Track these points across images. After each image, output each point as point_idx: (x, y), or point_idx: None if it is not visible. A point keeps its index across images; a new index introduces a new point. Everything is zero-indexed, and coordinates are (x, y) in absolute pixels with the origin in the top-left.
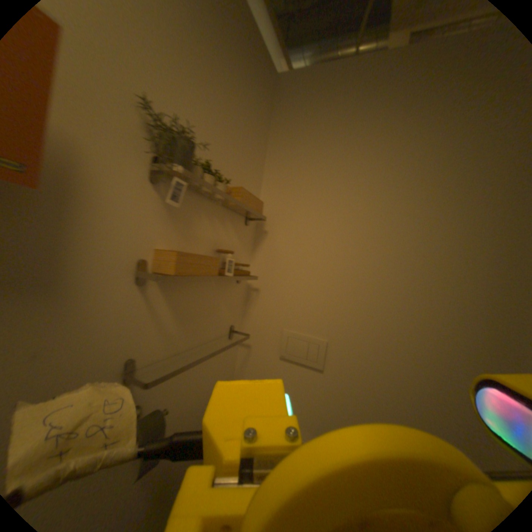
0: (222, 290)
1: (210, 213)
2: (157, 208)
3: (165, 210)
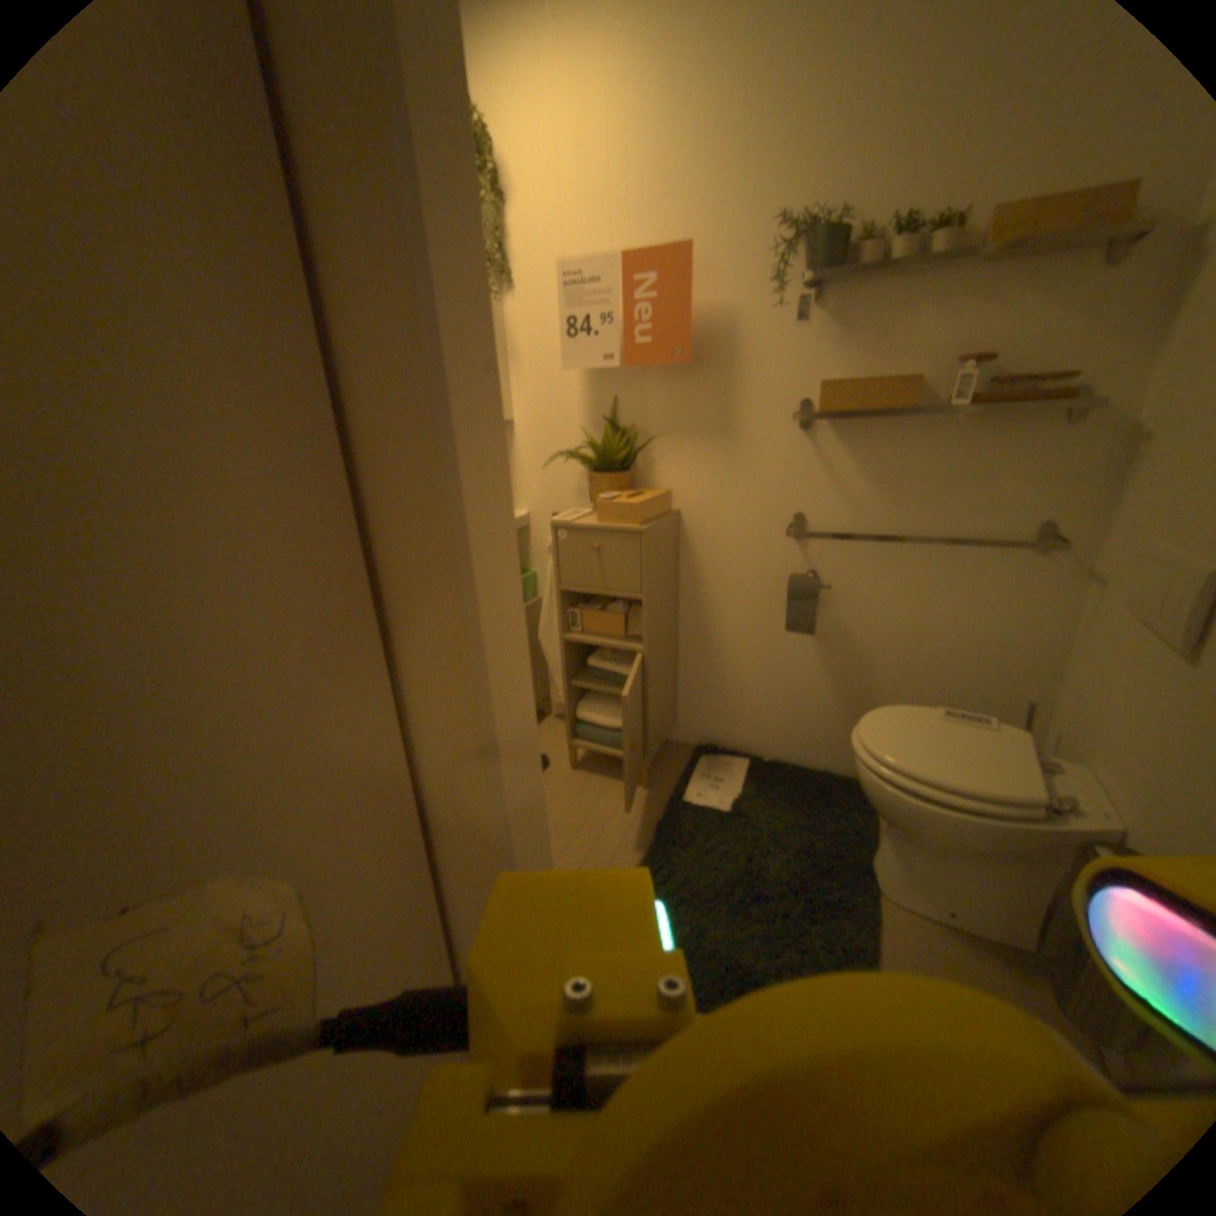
0: (994, 439)
1: (938, 294)
2: (821, 329)
3: (834, 327)
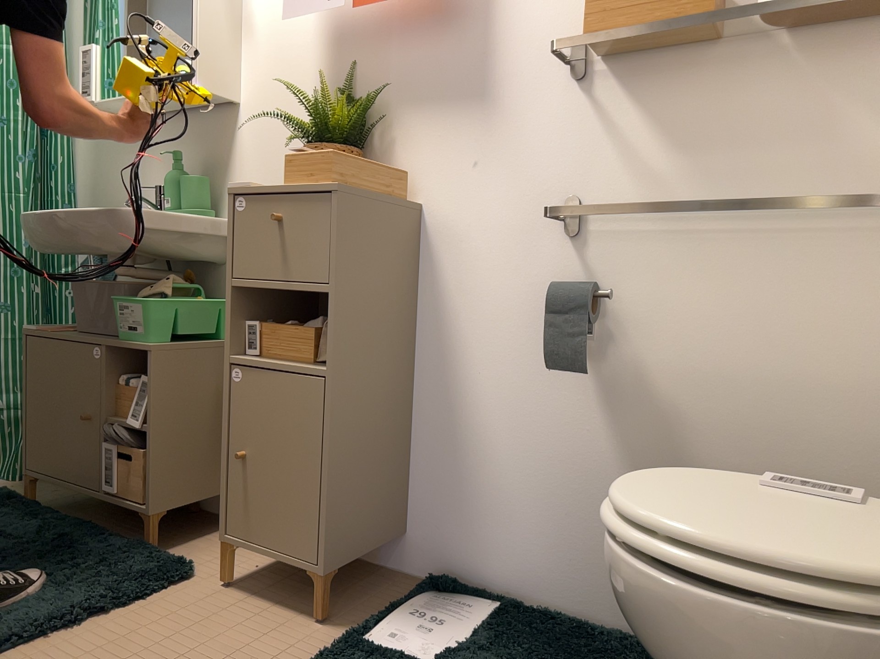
0: (818, 76)
1: None
2: None
3: None
